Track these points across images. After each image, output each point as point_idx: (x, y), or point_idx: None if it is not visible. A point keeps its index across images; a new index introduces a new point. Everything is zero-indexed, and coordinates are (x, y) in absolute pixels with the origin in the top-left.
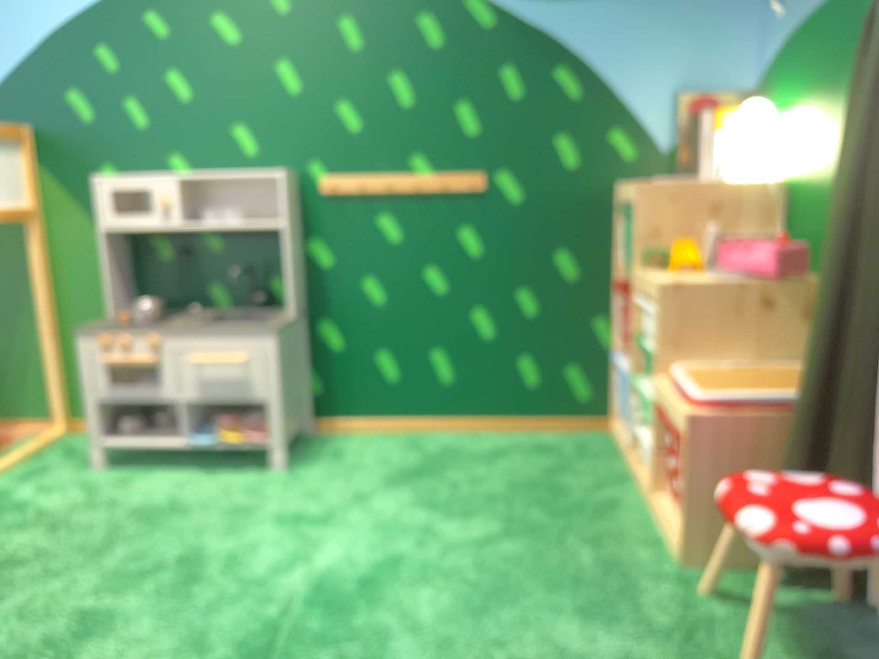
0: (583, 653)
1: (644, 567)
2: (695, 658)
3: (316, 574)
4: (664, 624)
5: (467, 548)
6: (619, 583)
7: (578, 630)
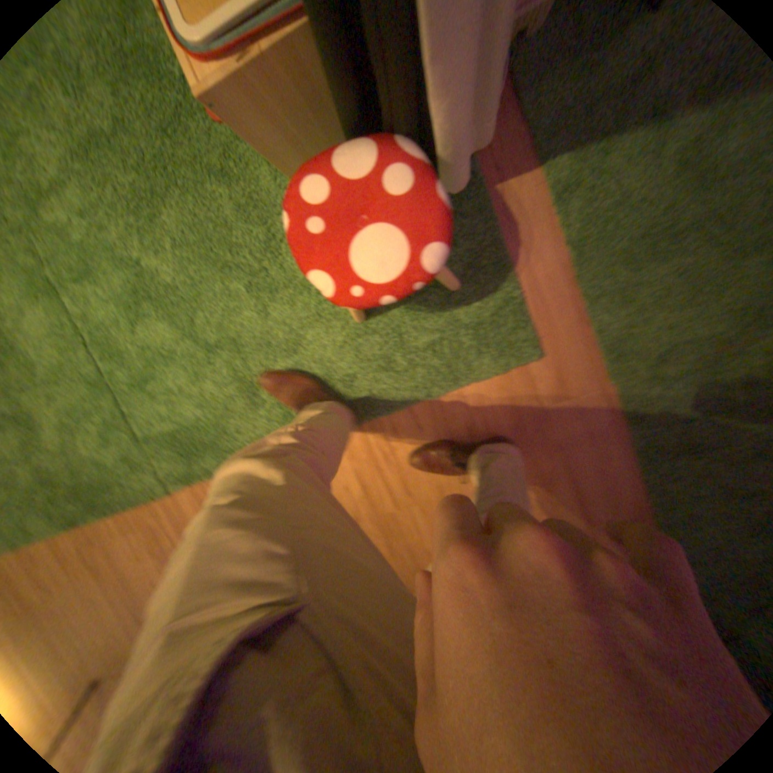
0: (256, 331)
1: (264, 198)
2: (318, 305)
3: (71, 321)
4: (294, 274)
5: (134, 235)
6: (252, 234)
7: (246, 308)
